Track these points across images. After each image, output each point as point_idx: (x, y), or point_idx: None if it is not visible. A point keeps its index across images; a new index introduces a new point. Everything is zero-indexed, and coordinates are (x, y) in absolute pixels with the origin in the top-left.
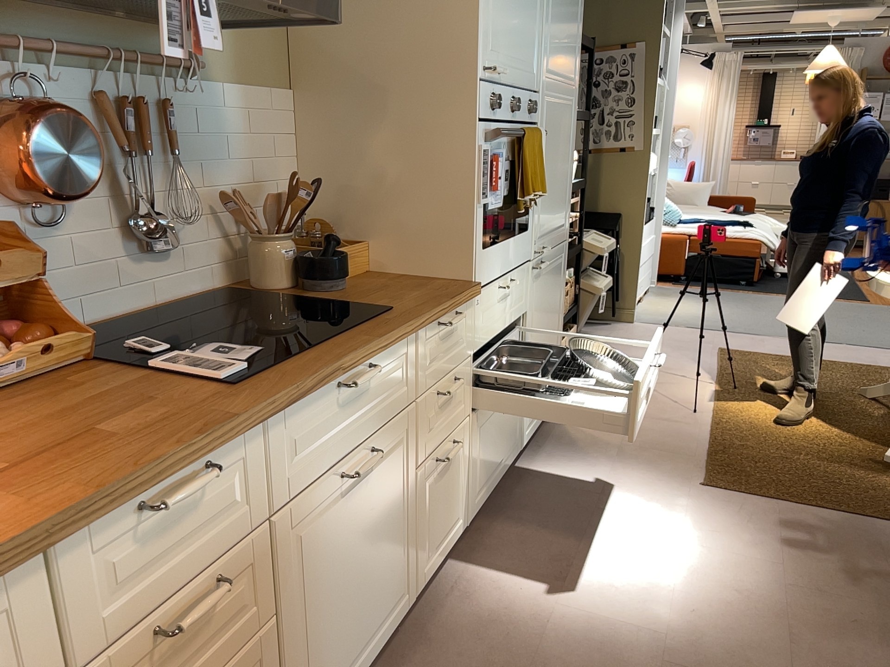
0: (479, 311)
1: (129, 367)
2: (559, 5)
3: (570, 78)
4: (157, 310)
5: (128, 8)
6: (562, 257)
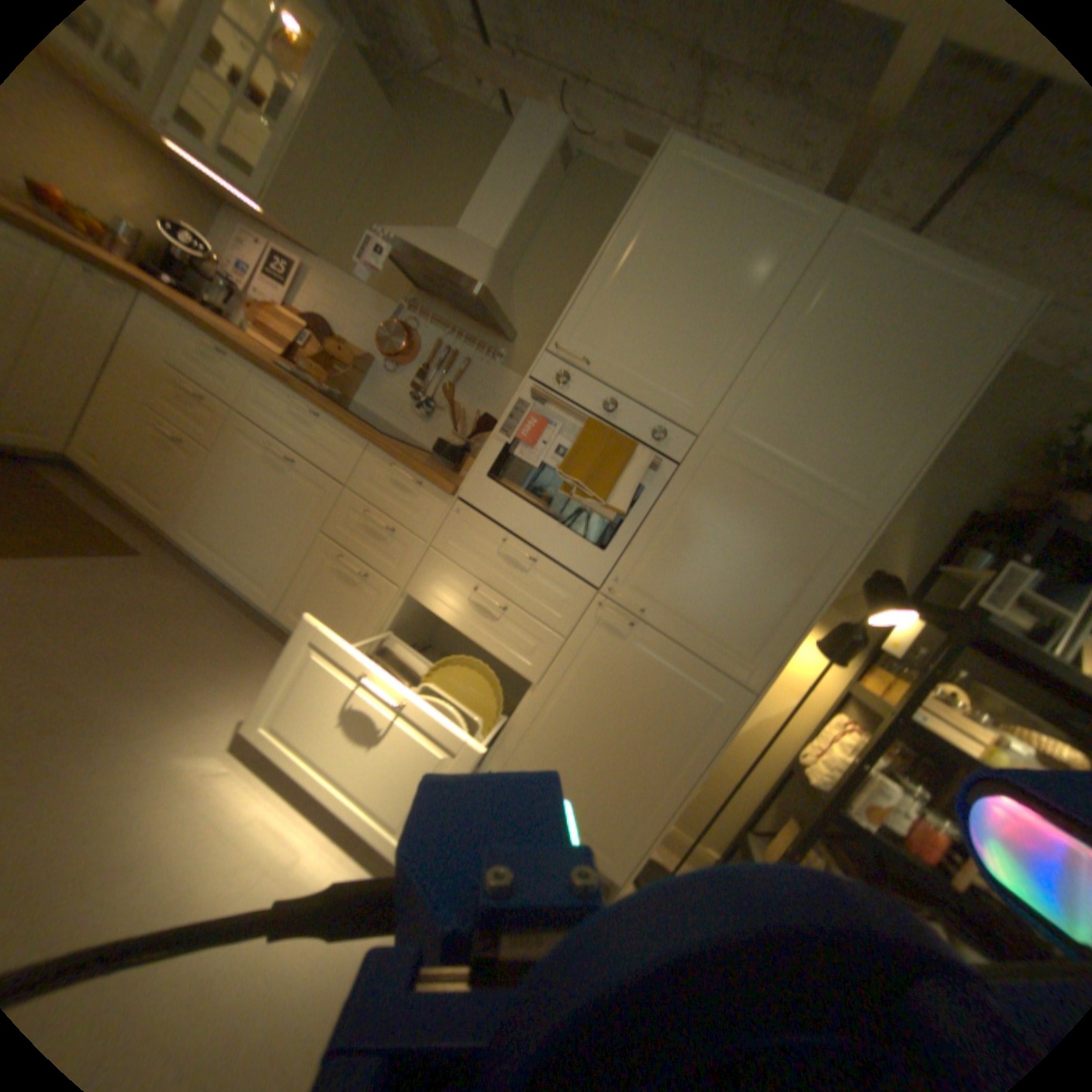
0: (457, 524)
1: (313, 387)
2: (818, 374)
3: (845, 482)
4: (402, 438)
5: (470, 314)
6: (728, 703)
